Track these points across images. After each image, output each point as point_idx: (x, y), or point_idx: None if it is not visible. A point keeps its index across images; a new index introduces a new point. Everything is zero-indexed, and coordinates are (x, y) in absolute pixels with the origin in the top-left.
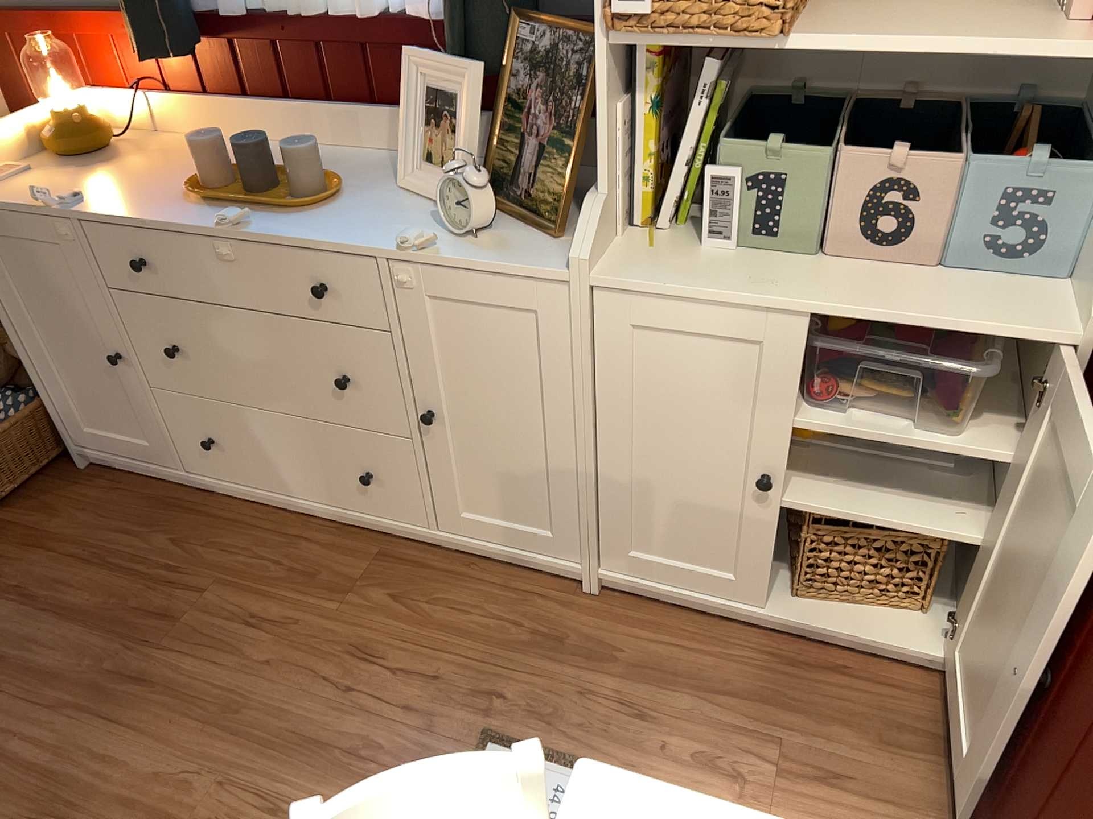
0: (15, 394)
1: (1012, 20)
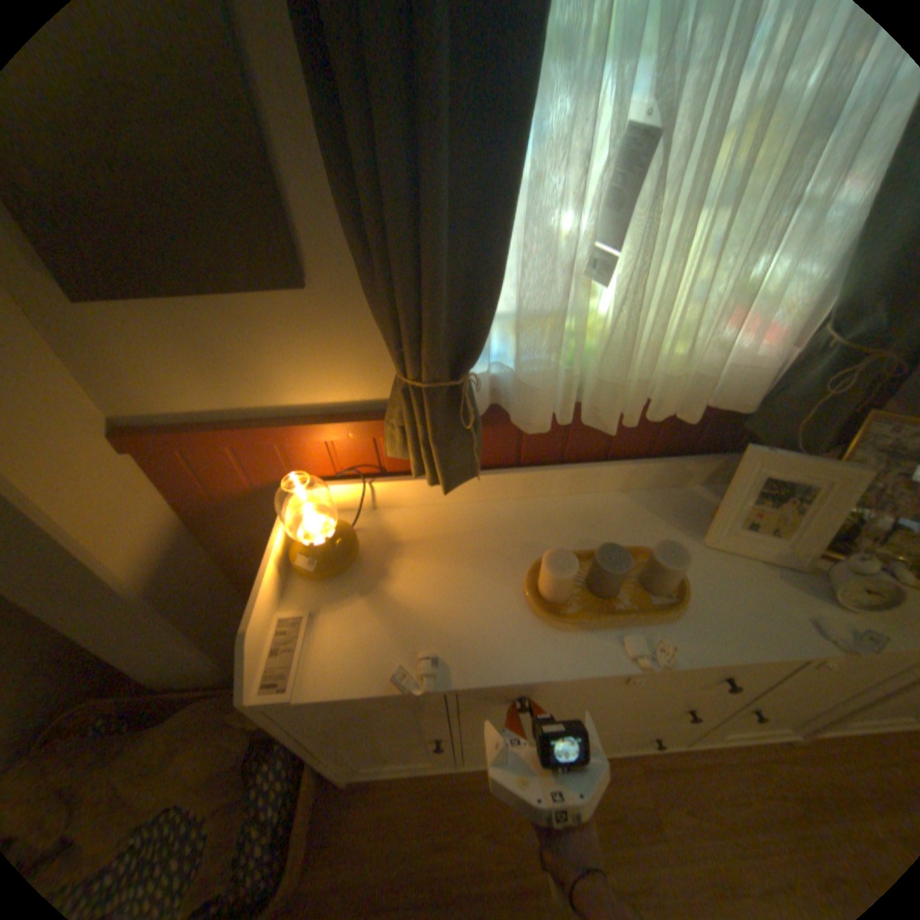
0: (260, 772)
1: None
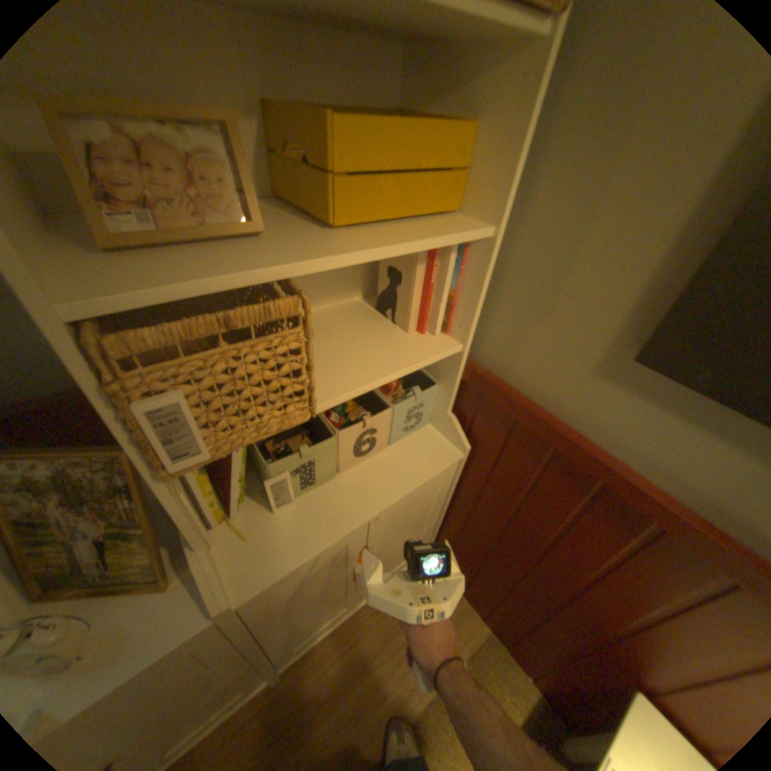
0: None
1: (378, 327)
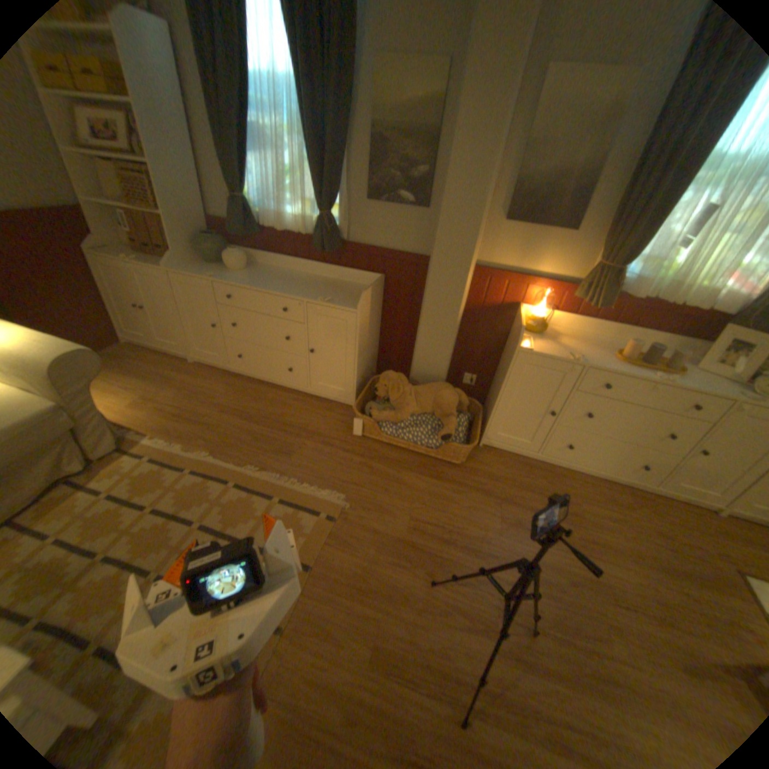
0: (460, 415)
1: None
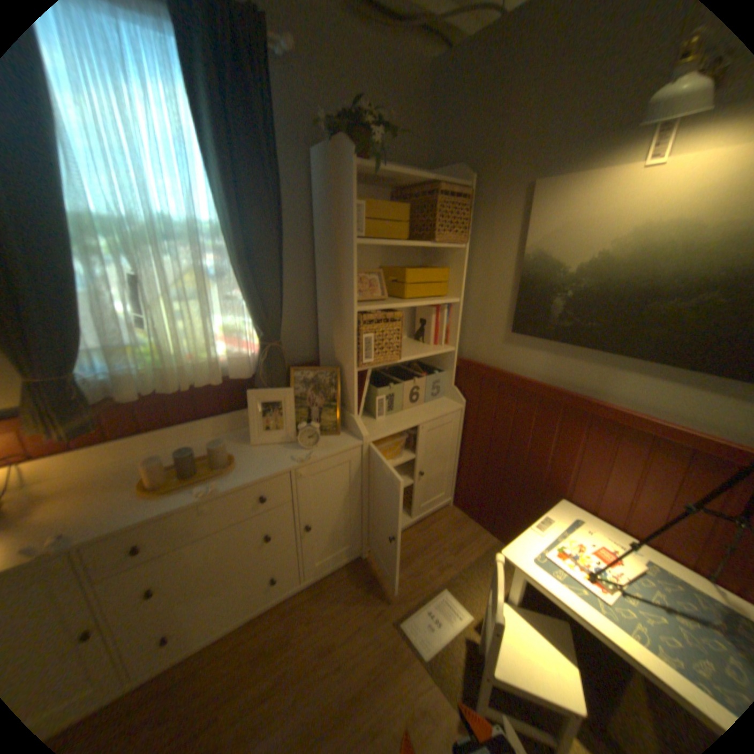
0: None
1: (415, 345)
